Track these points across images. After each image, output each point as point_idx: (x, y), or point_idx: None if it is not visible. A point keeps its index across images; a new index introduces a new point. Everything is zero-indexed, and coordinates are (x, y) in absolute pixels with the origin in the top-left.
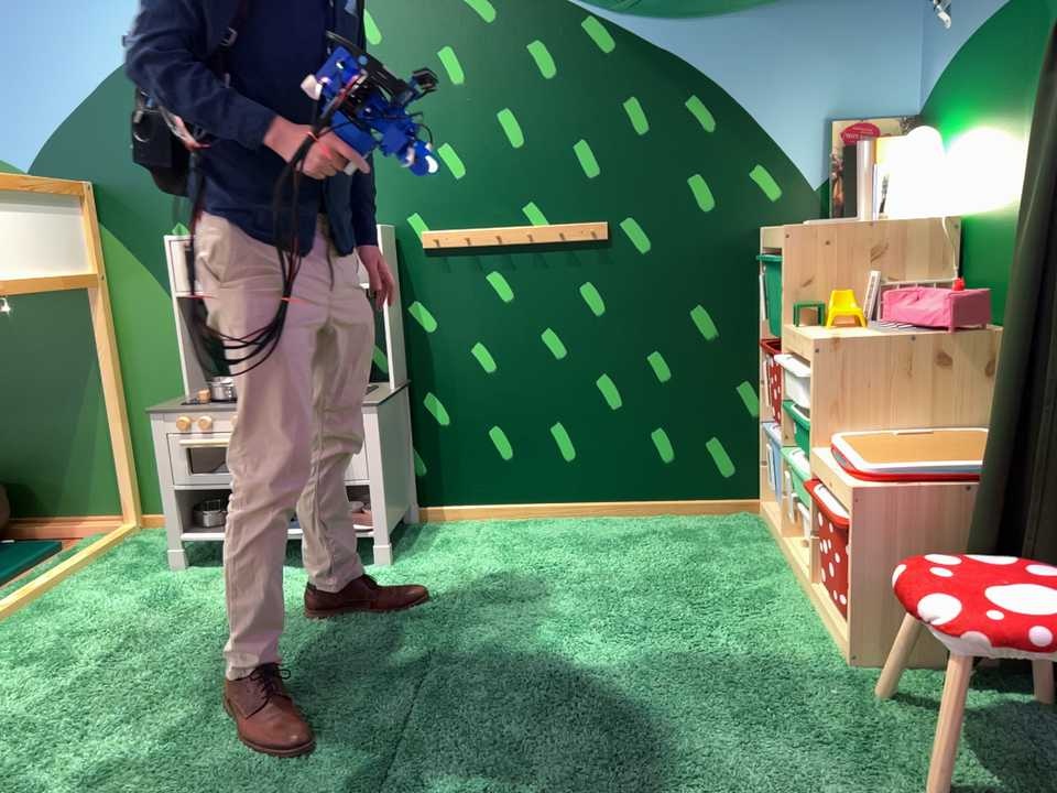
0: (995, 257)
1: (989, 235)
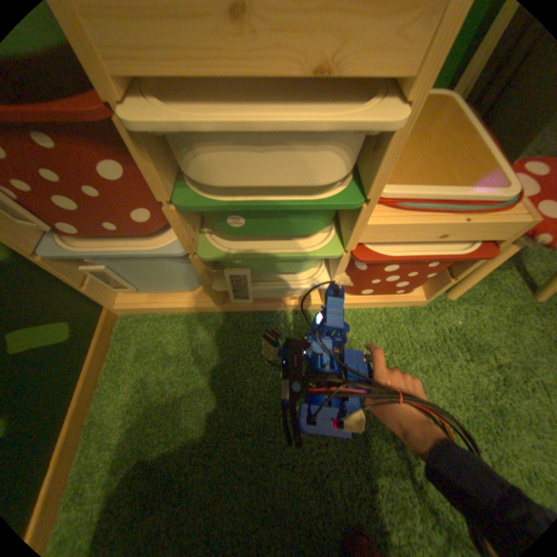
0: None
1: None
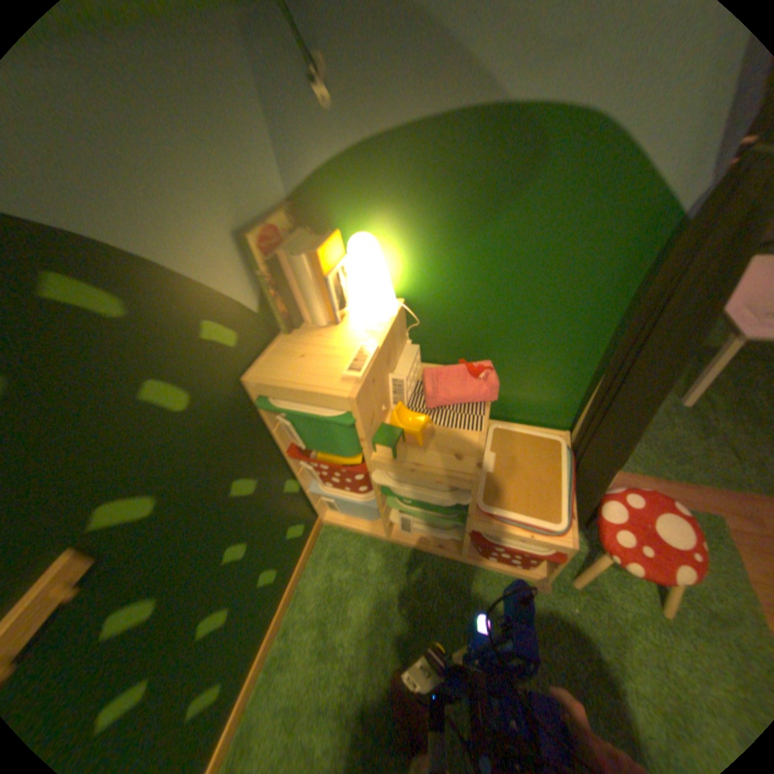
0: (471, 329)
1: (461, 315)
